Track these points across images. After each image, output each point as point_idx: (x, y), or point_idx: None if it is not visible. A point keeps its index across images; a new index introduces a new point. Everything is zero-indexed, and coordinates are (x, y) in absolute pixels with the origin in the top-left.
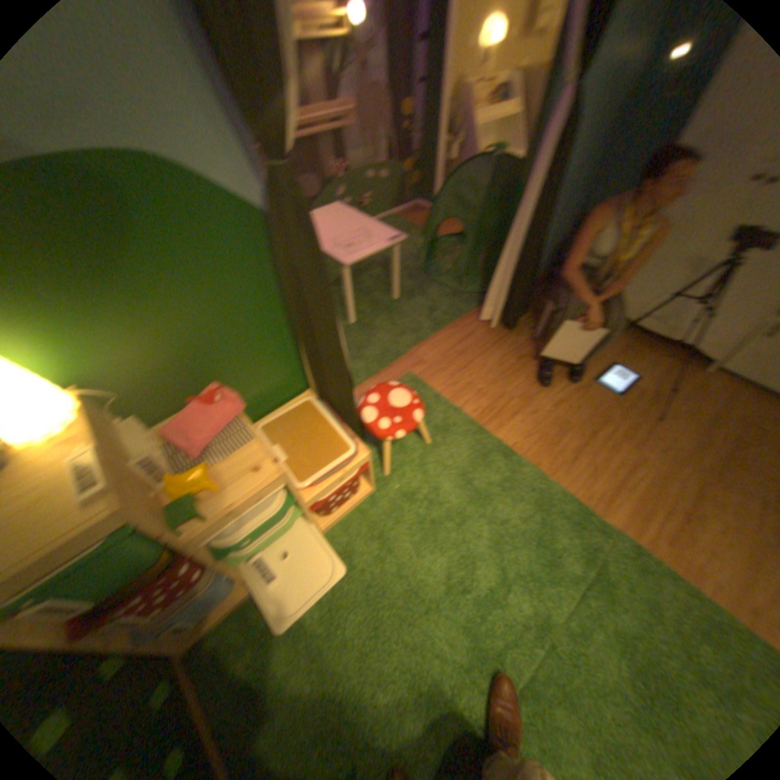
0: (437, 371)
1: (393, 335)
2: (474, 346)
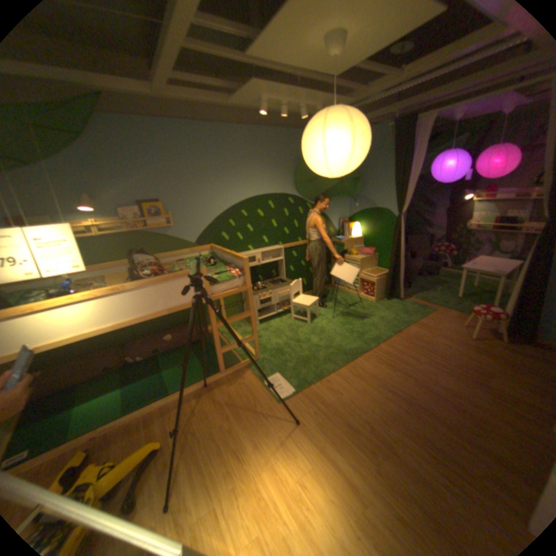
0: (443, 316)
1: (456, 303)
2: (475, 327)
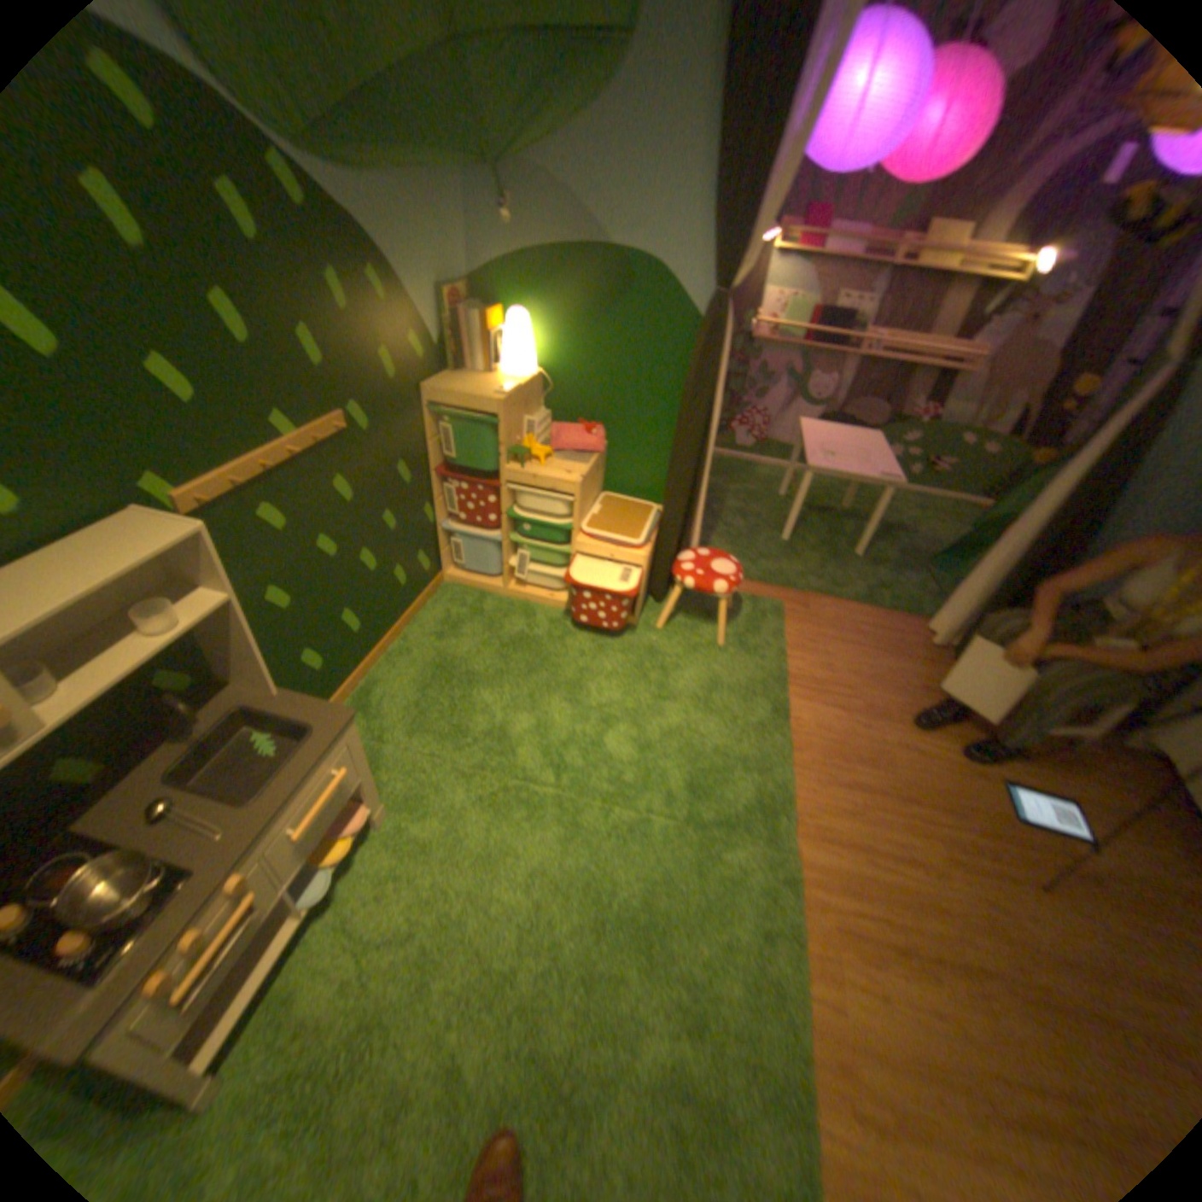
0: (808, 623)
1: (803, 568)
2: (884, 642)
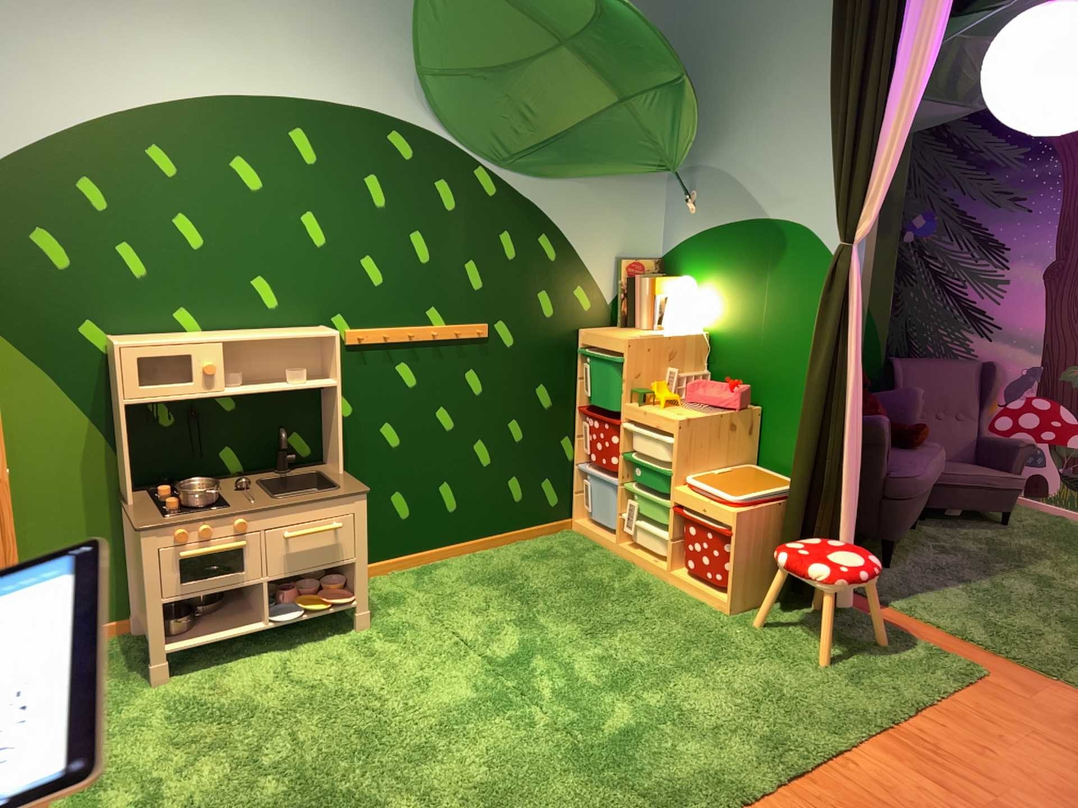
0: (1013, 704)
1: (1073, 647)
2: None
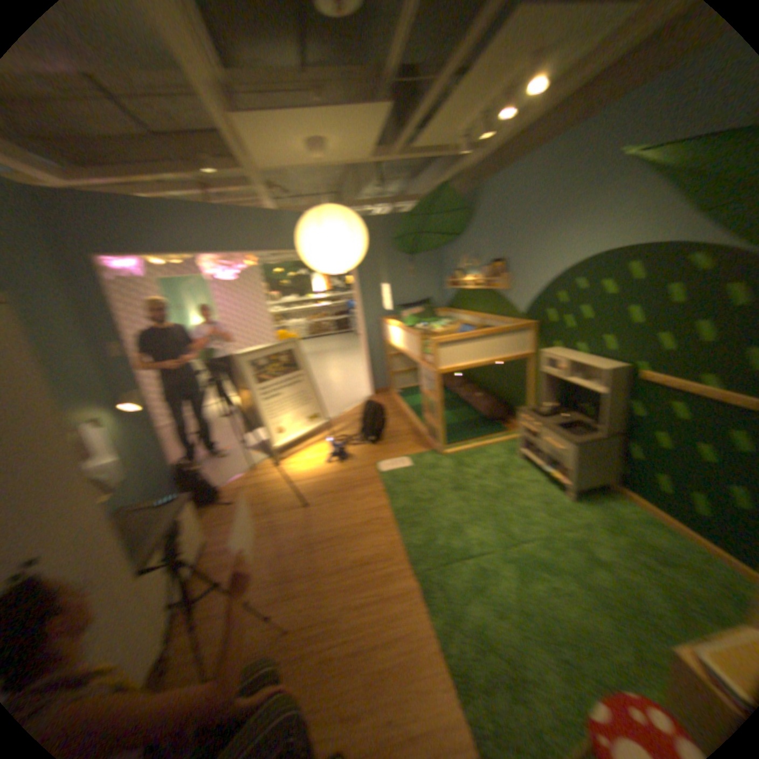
0: None
1: None
2: None
